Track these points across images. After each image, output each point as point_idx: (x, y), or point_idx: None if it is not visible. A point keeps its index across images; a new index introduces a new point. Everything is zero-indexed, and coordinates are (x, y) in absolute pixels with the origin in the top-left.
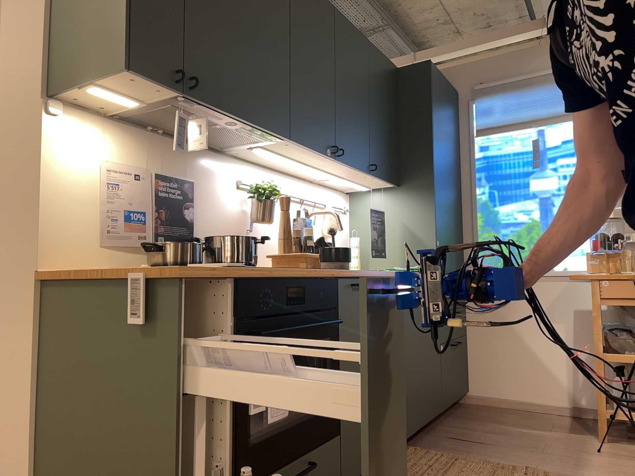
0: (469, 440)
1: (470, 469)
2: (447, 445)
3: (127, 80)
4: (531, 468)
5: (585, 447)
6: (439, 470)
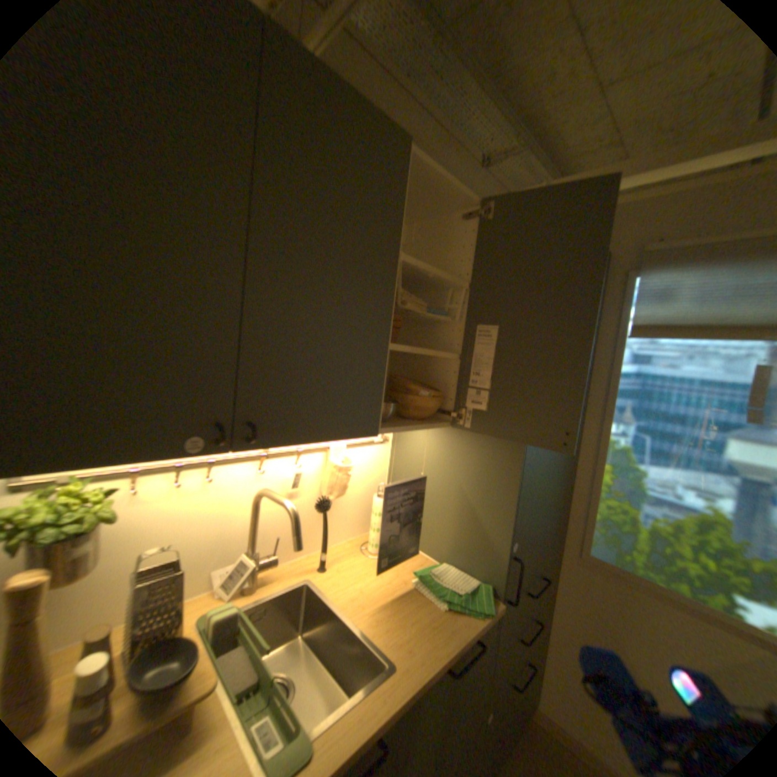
0: None
1: None
2: None
3: None
4: None
5: None
6: None
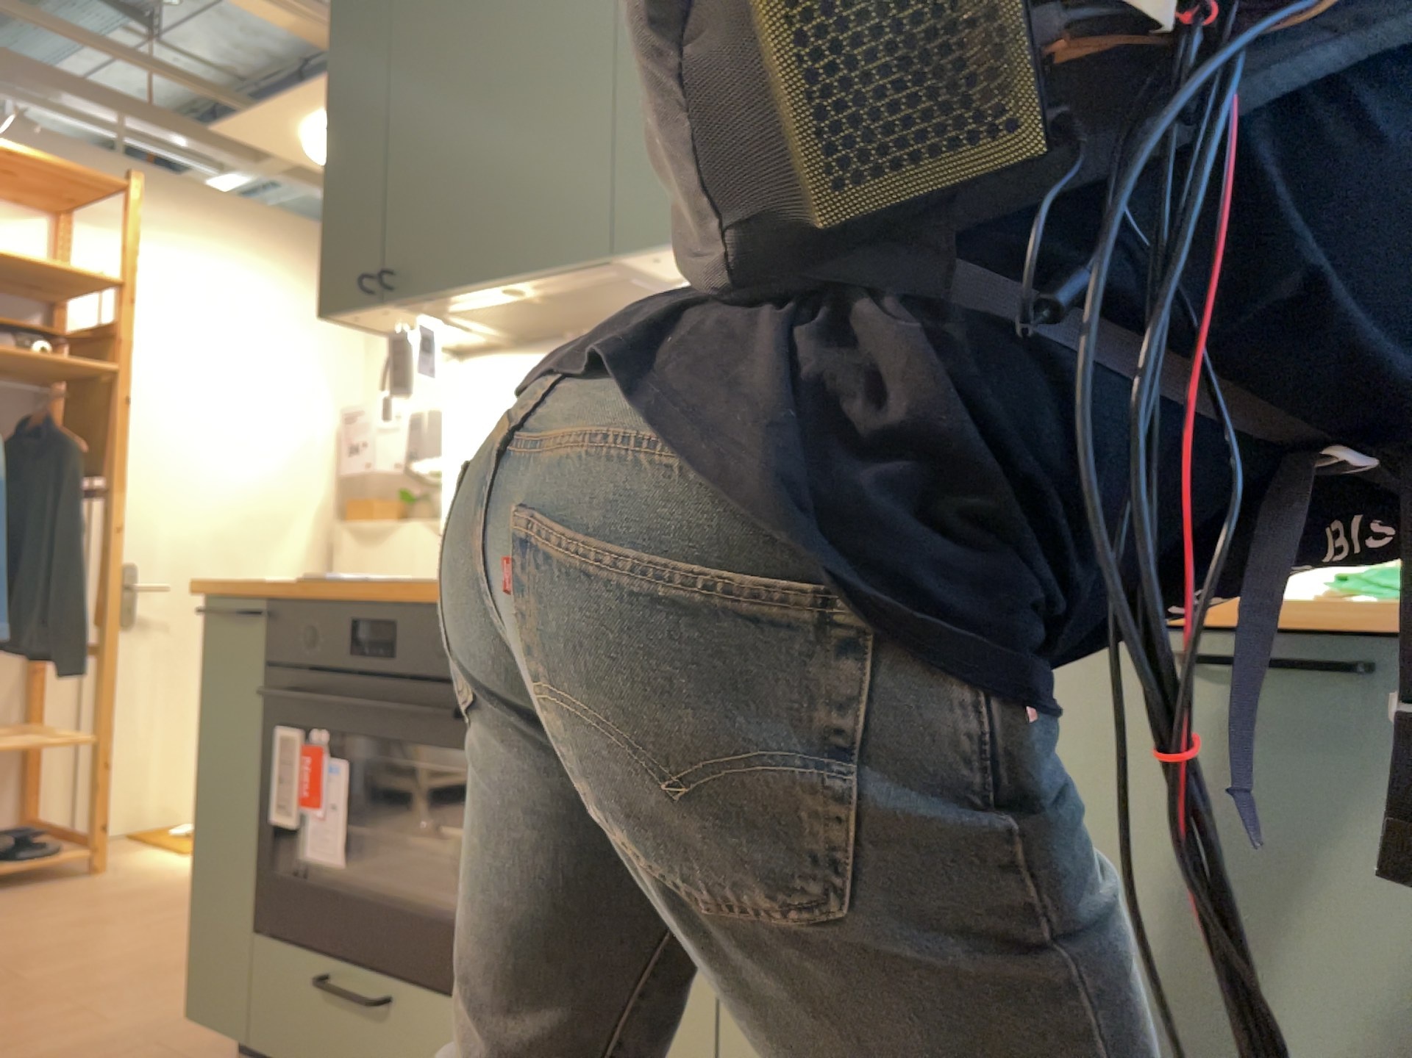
0: None
1: None
2: None
3: (362, 322)
4: None
5: None
6: None
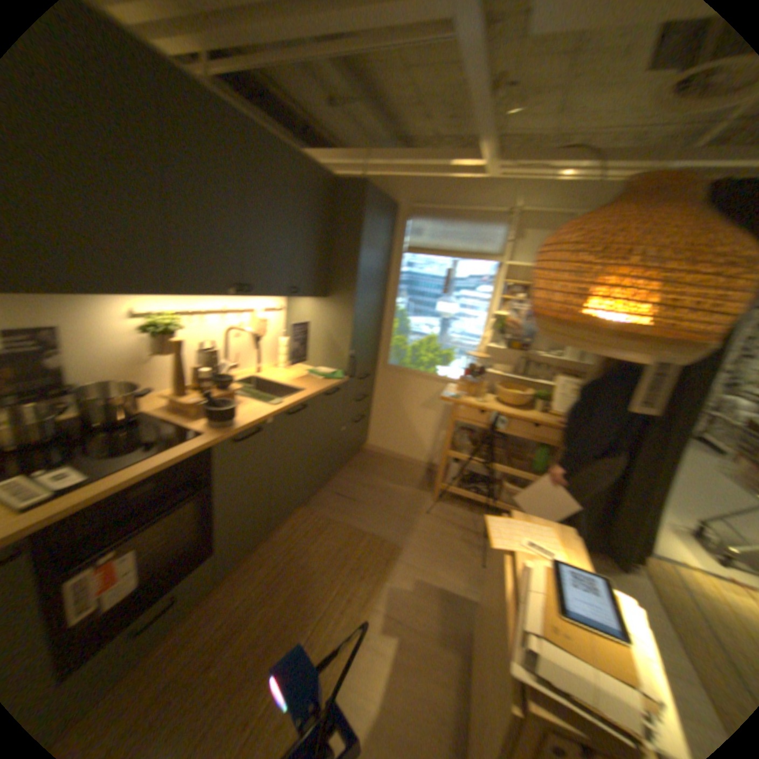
0: (348, 498)
1: (333, 537)
2: (330, 504)
3: None
4: (375, 536)
5: (421, 508)
6: (311, 538)
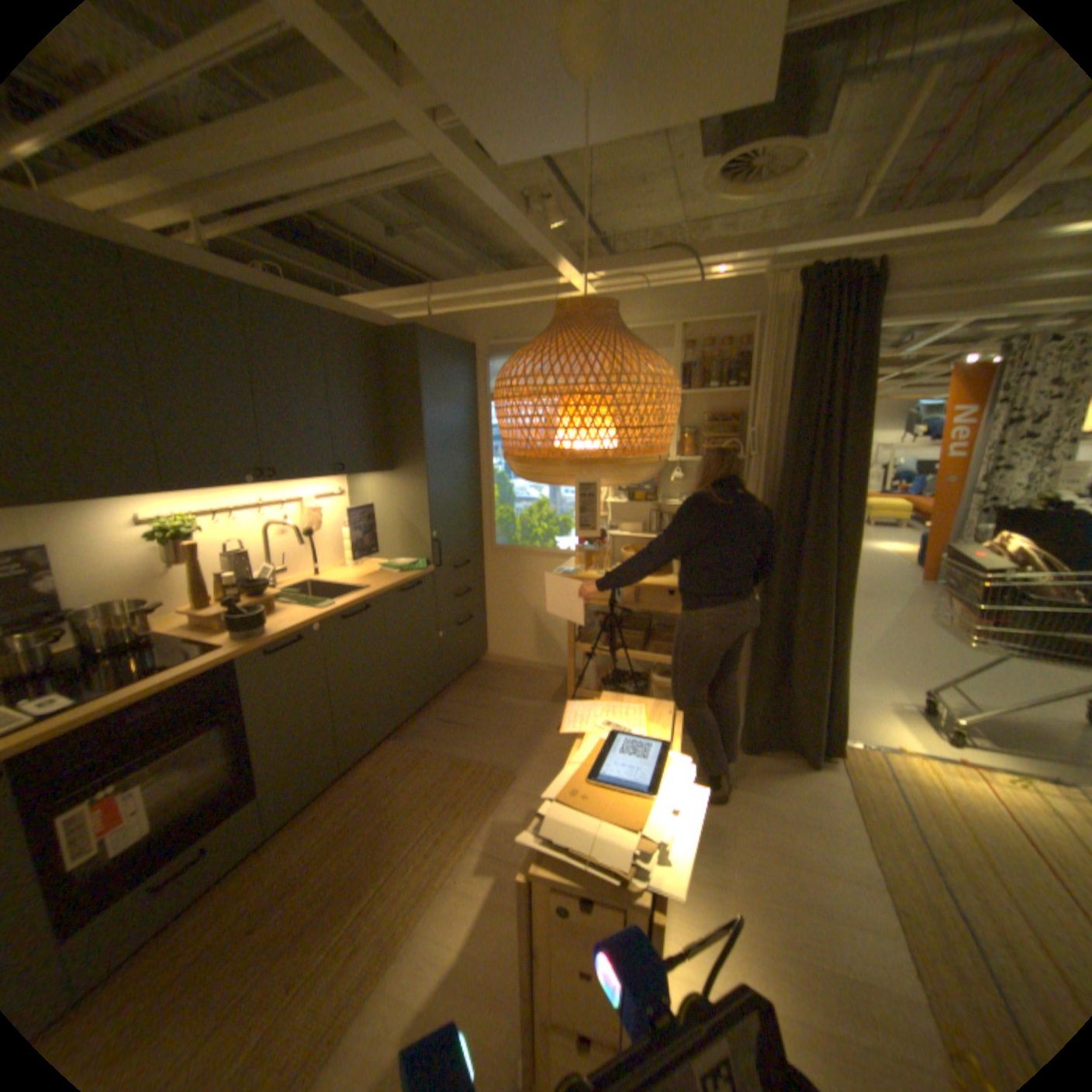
0: (453, 724)
1: (426, 773)
2: (429, 734)
3: None
4: (482, 765)
5: (550, 725)
6: (397, 777)
